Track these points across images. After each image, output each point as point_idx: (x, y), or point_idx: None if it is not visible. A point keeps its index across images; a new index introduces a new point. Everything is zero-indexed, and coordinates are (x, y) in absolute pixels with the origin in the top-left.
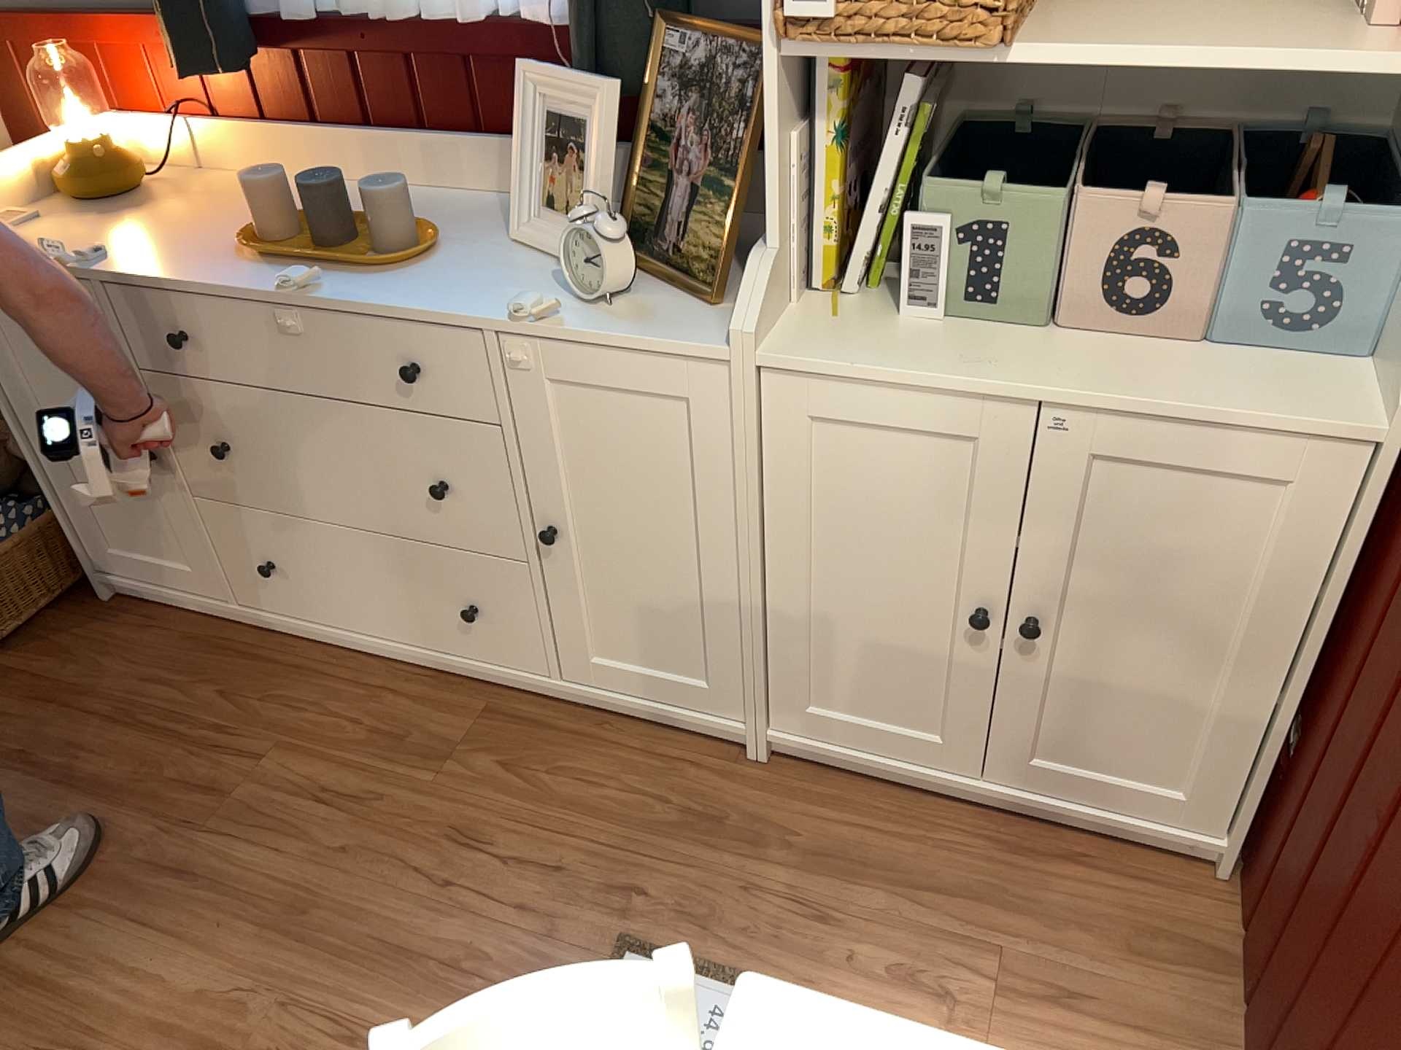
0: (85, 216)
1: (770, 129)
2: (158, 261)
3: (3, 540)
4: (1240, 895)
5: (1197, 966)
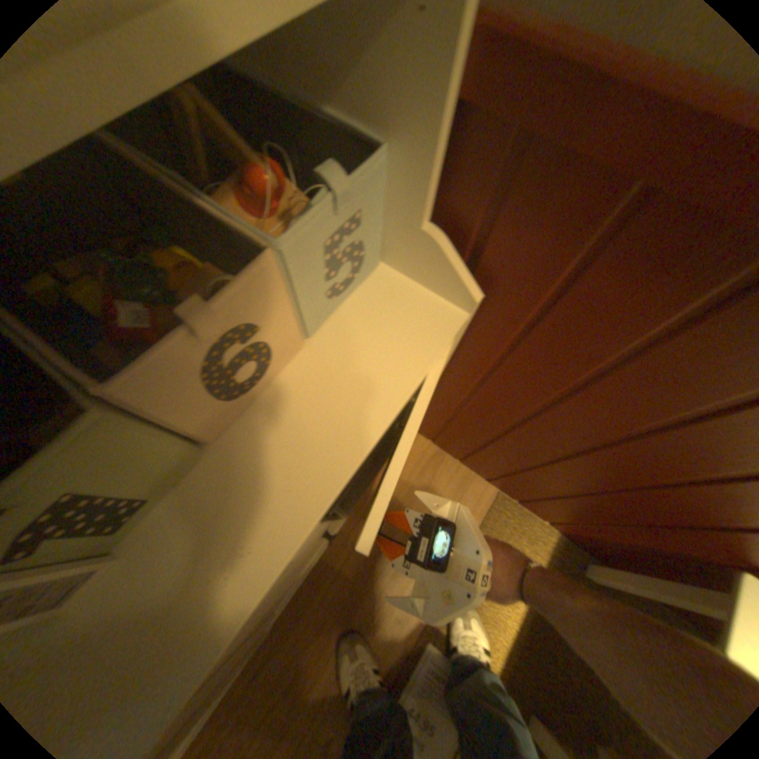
0: None
1: None
2: None
3: None
4: (427, 436)
5: (443, 467)
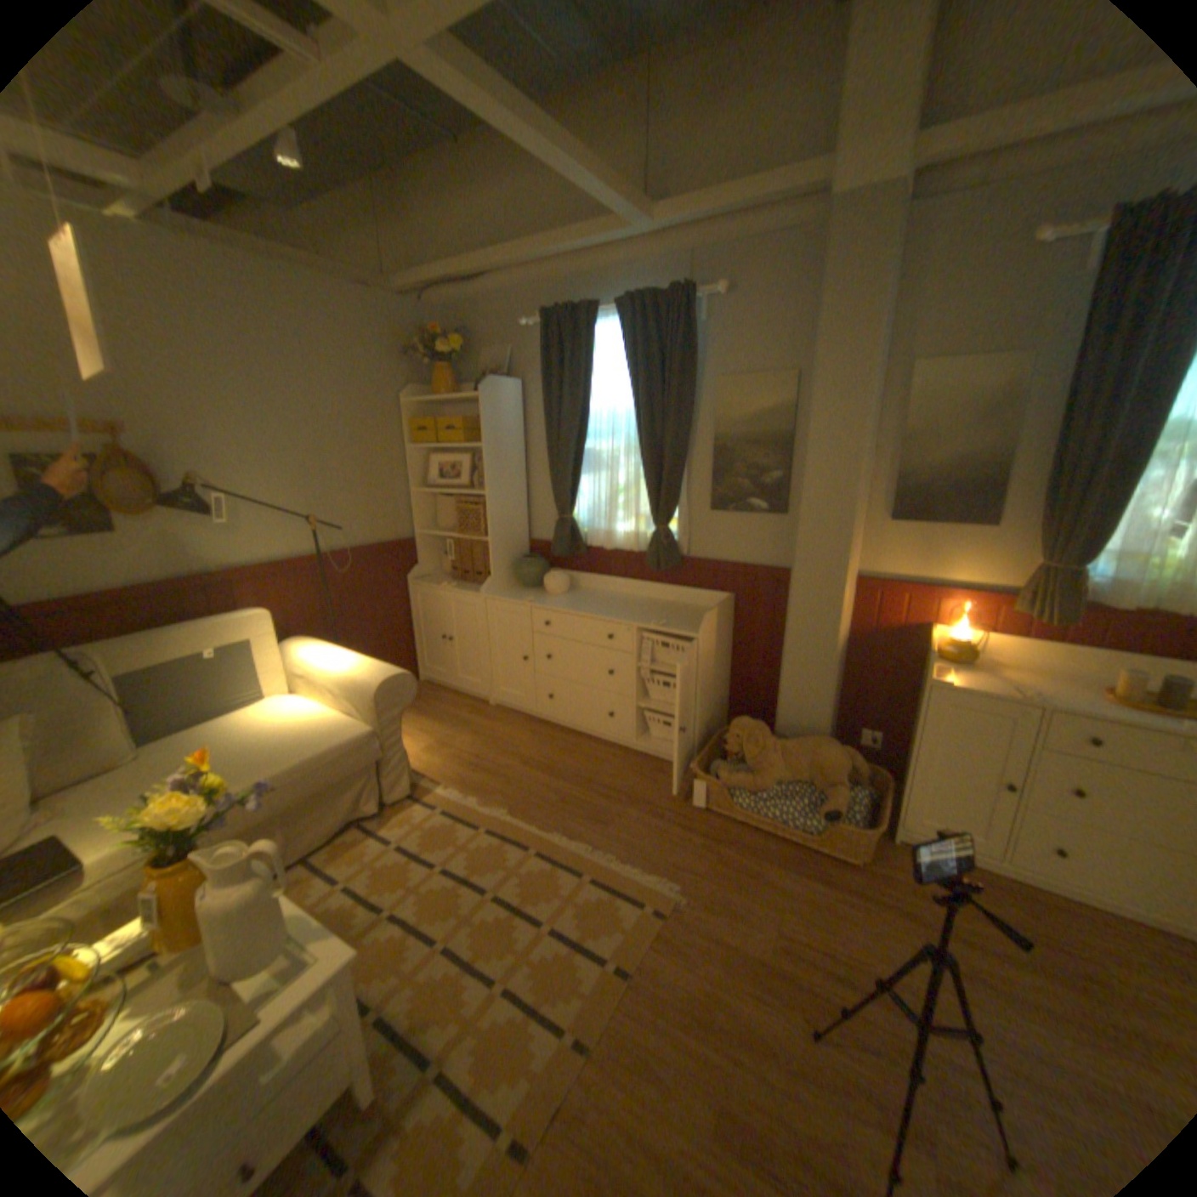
0: (960, 667)
1: None
2: (1065, 700)
3: (860, 806)
4: None
5: None
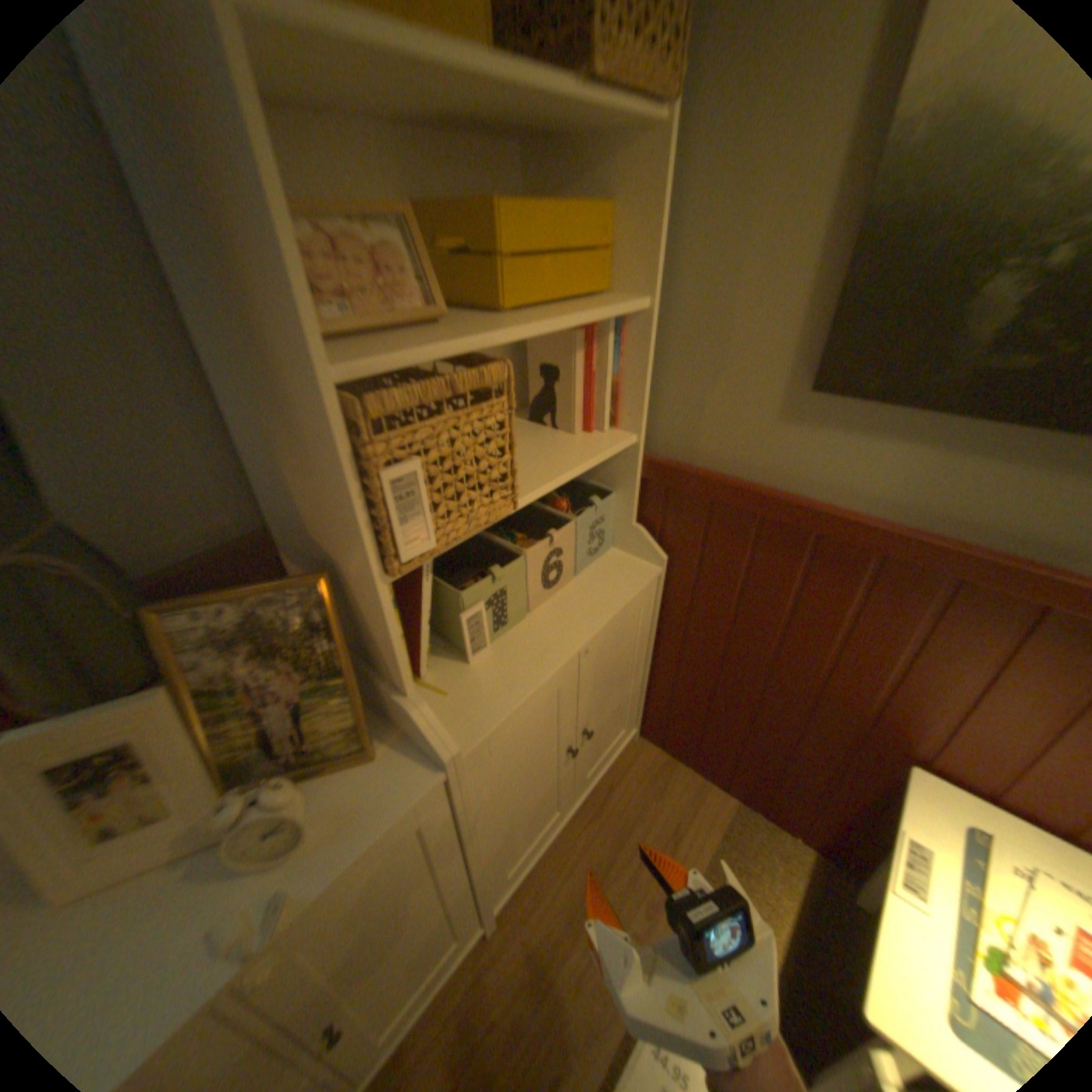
0: None
1: (387, 626)
2: None
3: None
4: (656, 740)
5: (675, 776)
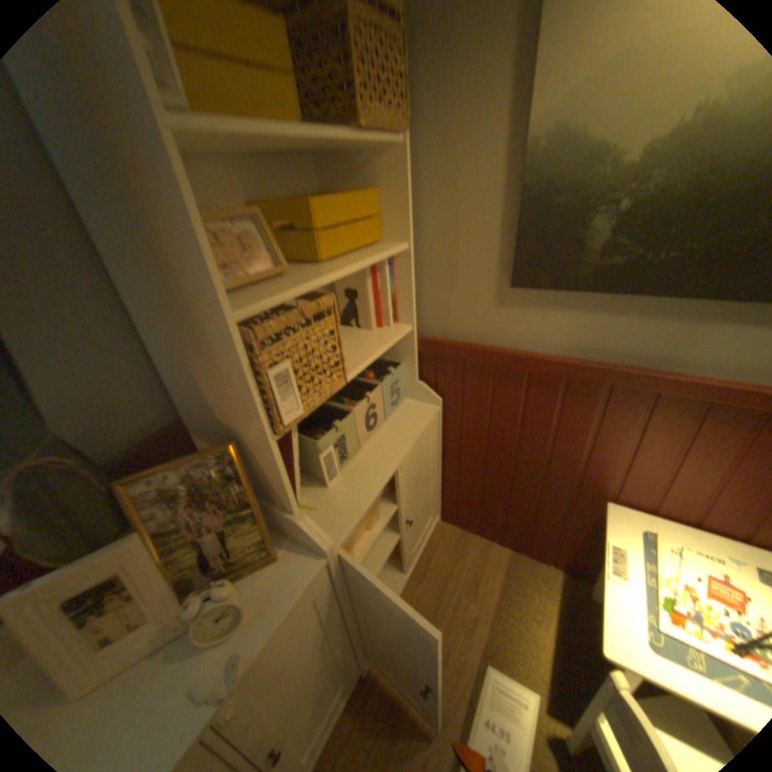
0: None
1: (276, 468)
2: None
3: None
4: (452, 520)
5: (468, 541)
